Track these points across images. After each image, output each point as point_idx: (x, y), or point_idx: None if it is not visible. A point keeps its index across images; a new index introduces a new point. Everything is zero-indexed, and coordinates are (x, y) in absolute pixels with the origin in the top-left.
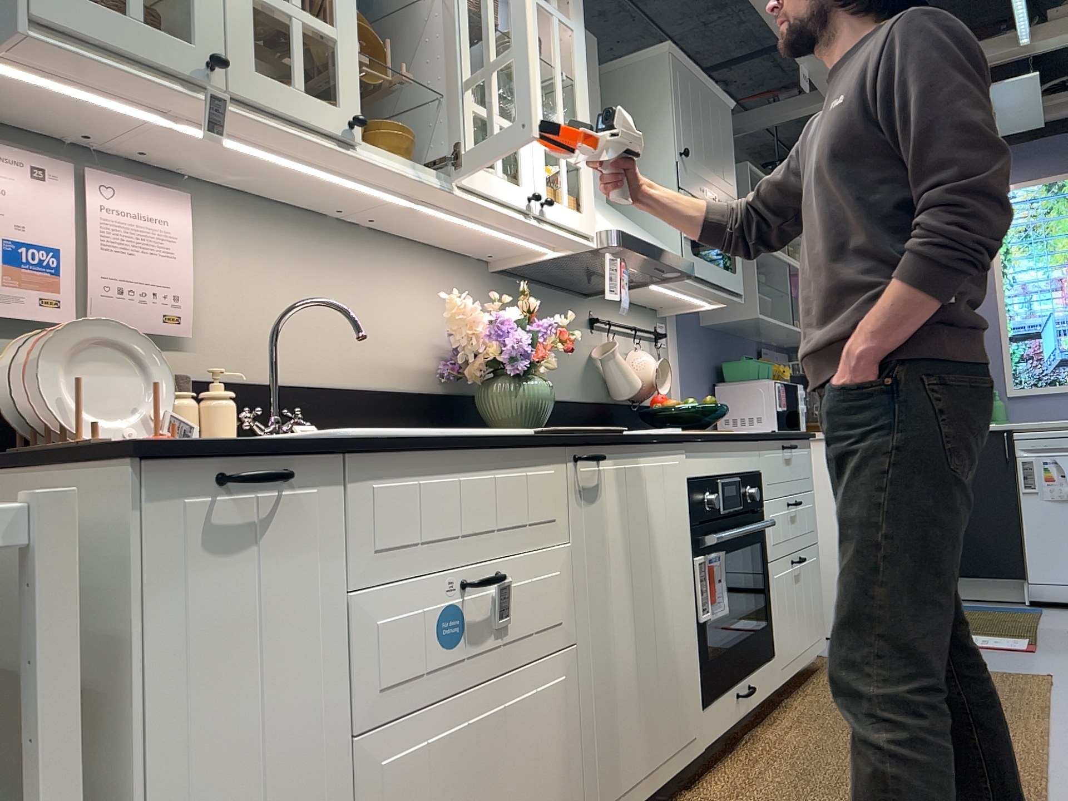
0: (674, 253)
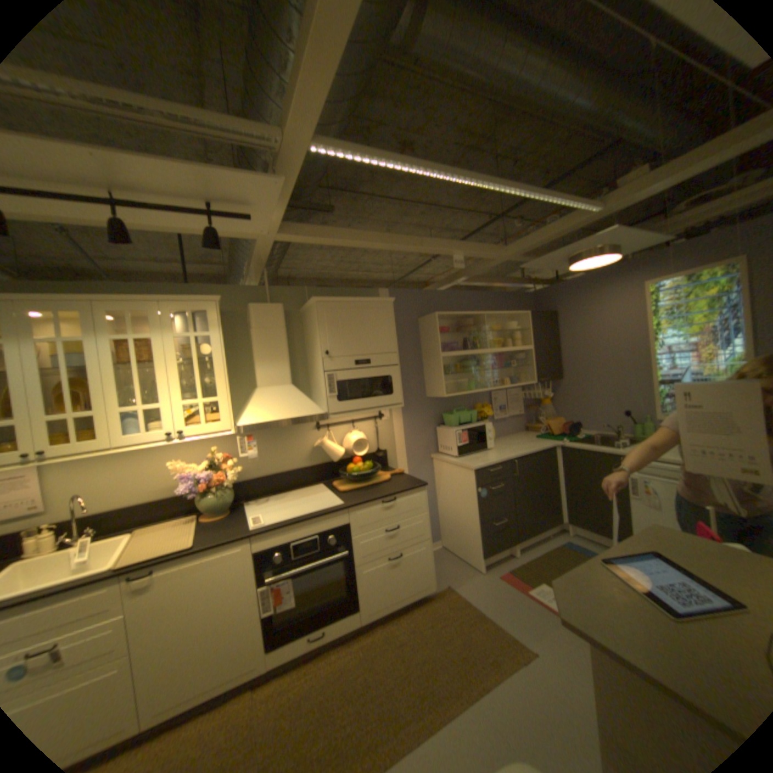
0: (308, 413)
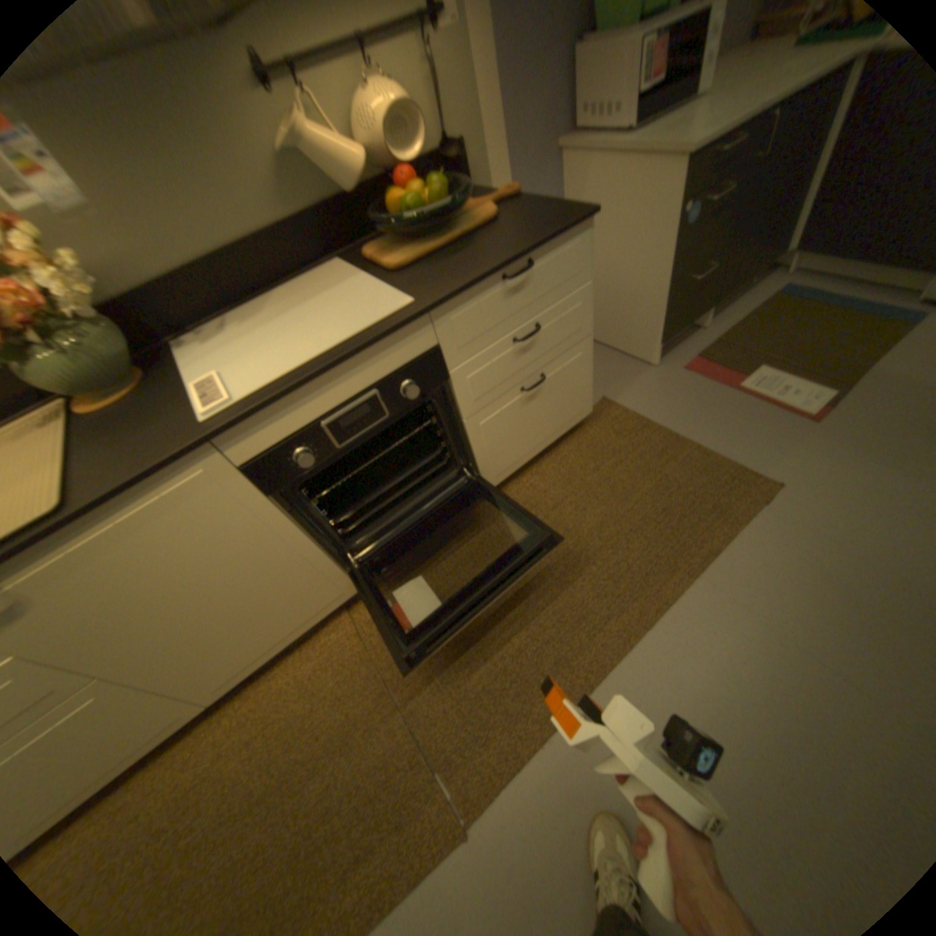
0: None
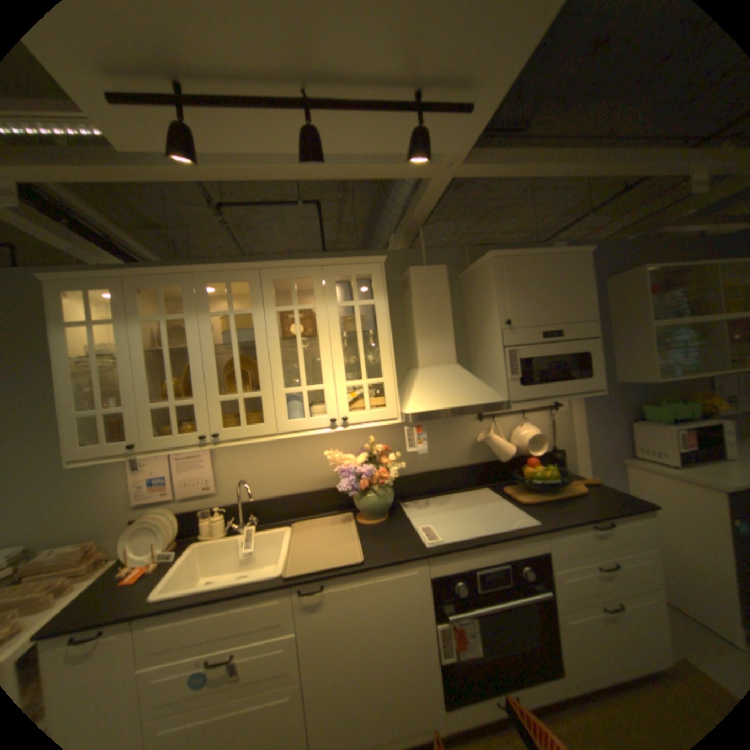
0: (486, 400)
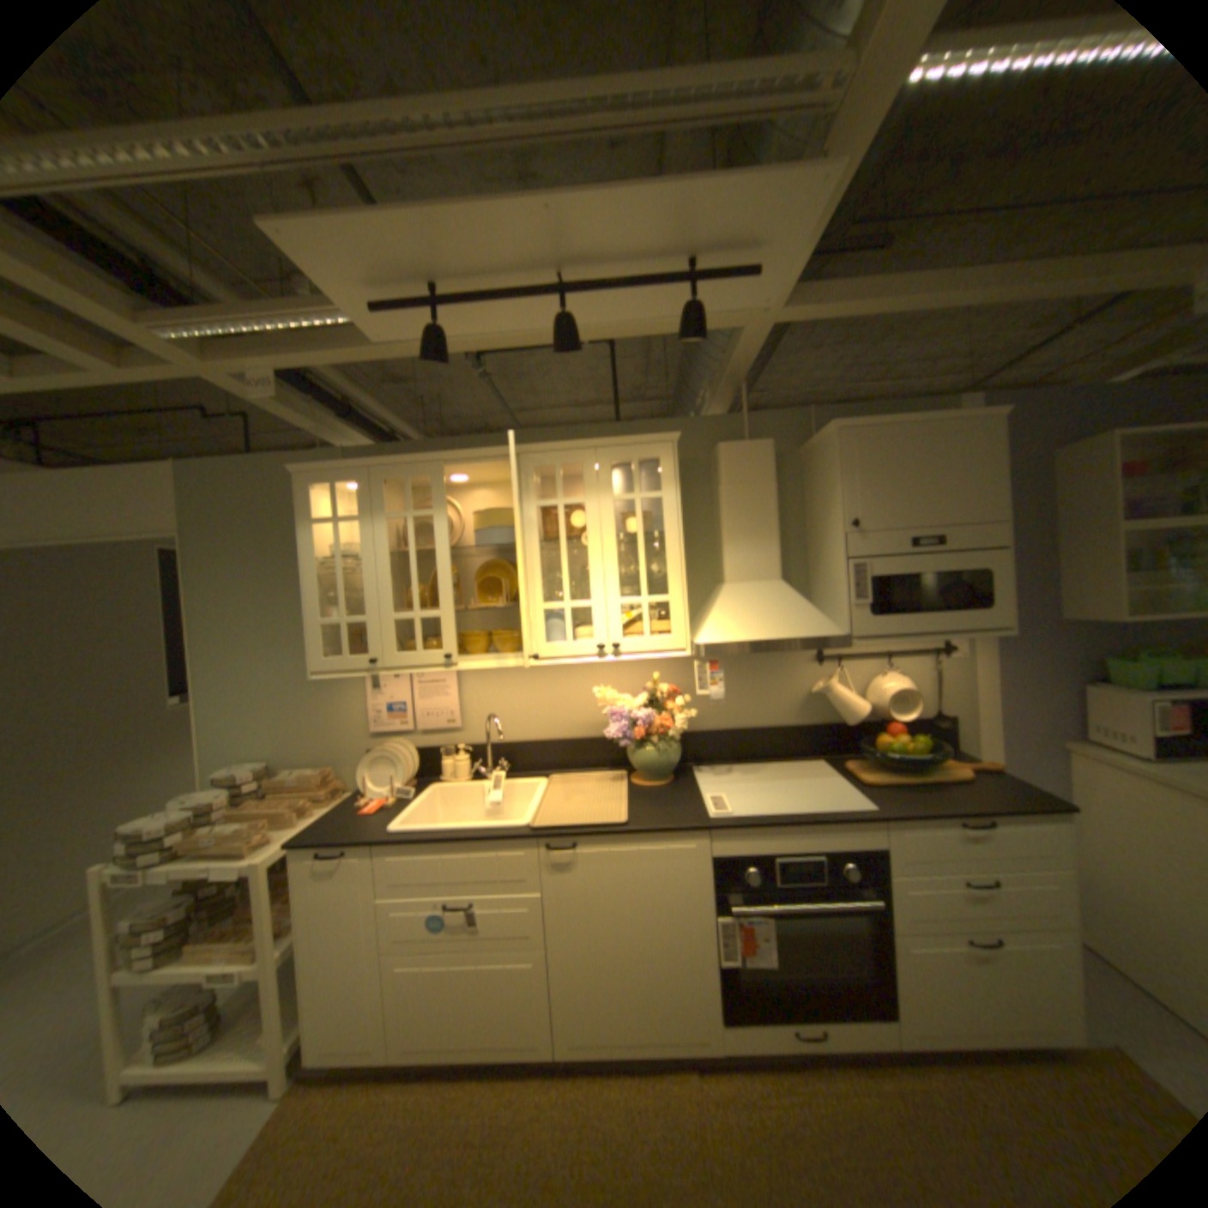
0: (814, 633)
